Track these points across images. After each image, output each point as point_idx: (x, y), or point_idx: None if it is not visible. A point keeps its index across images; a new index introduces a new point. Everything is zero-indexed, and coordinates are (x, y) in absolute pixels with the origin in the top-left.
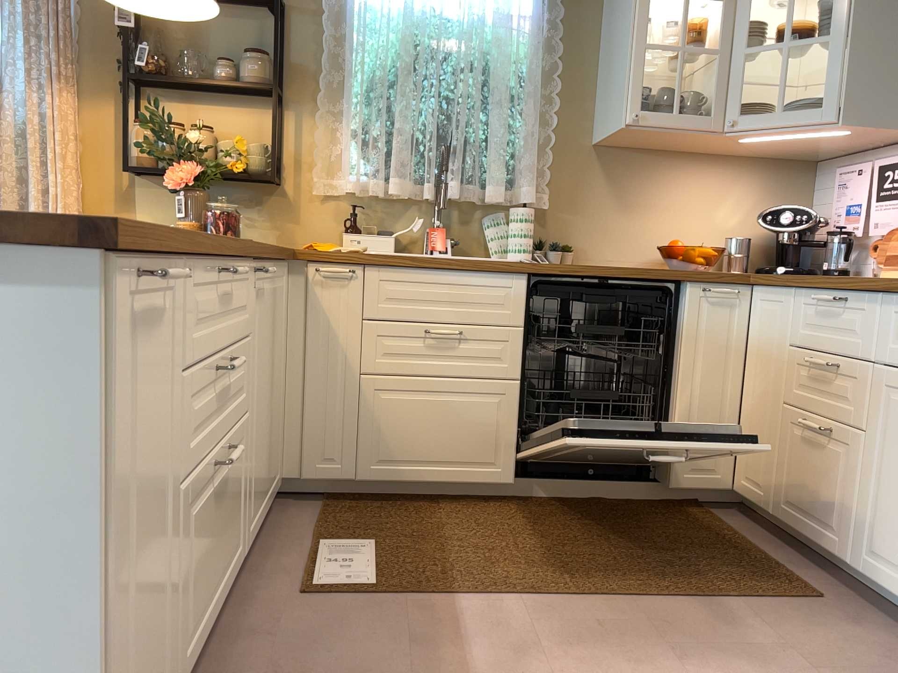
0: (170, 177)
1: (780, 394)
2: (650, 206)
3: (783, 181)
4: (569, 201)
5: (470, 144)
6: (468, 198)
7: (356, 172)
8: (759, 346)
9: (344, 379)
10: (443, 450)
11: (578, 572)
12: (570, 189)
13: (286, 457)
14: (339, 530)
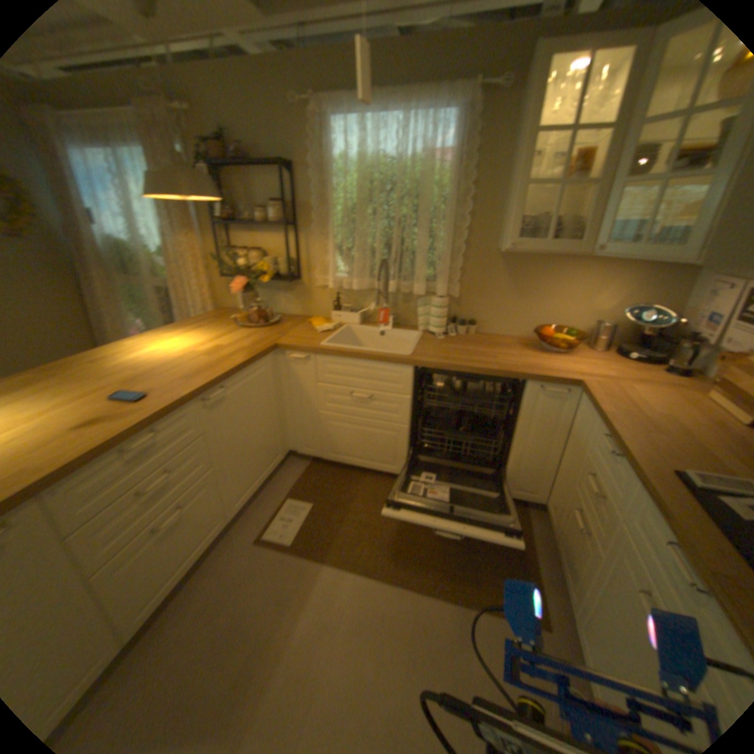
0: (230, 288)
1: (576, 477)
2: (538, 293)
3: (665, 274)
4: (476, 289)
5: (403, 255)
6: (401, 292)
7: (335, 275)
8: (576, 433)
9: (311, 412)
10: (364, 454)
11: (403, 560)
12: (477, 282)
13: (289, 443)
14: (302, 491)
